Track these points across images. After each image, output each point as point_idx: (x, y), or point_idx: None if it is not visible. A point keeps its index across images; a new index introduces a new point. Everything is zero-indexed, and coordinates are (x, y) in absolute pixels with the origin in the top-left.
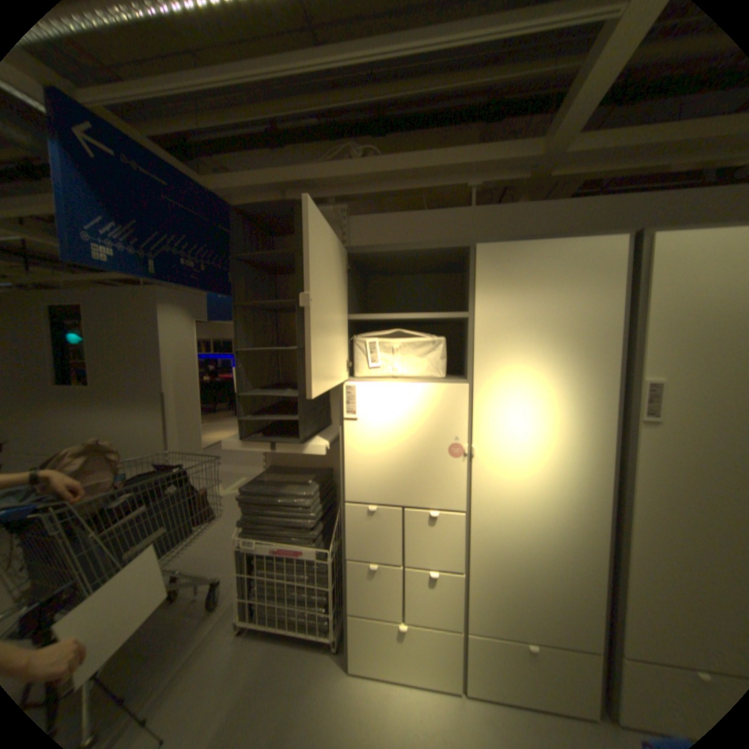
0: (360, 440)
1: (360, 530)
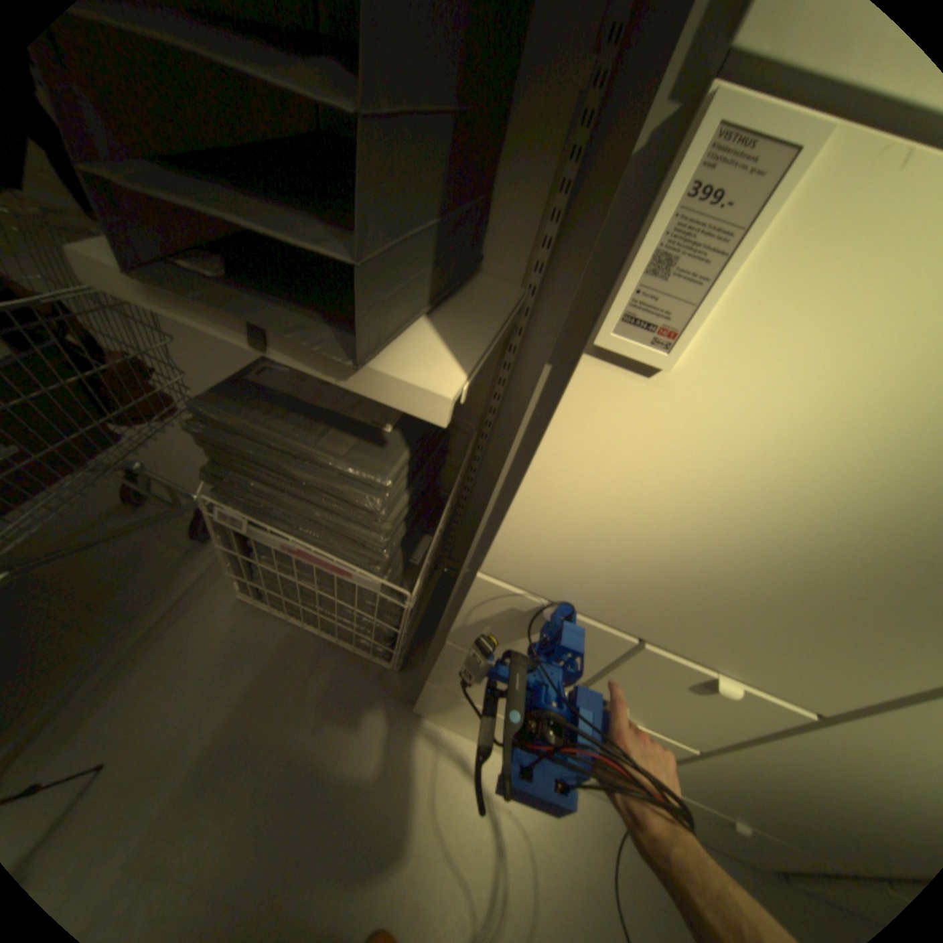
0: (617, 449)
1: (500, 621)
